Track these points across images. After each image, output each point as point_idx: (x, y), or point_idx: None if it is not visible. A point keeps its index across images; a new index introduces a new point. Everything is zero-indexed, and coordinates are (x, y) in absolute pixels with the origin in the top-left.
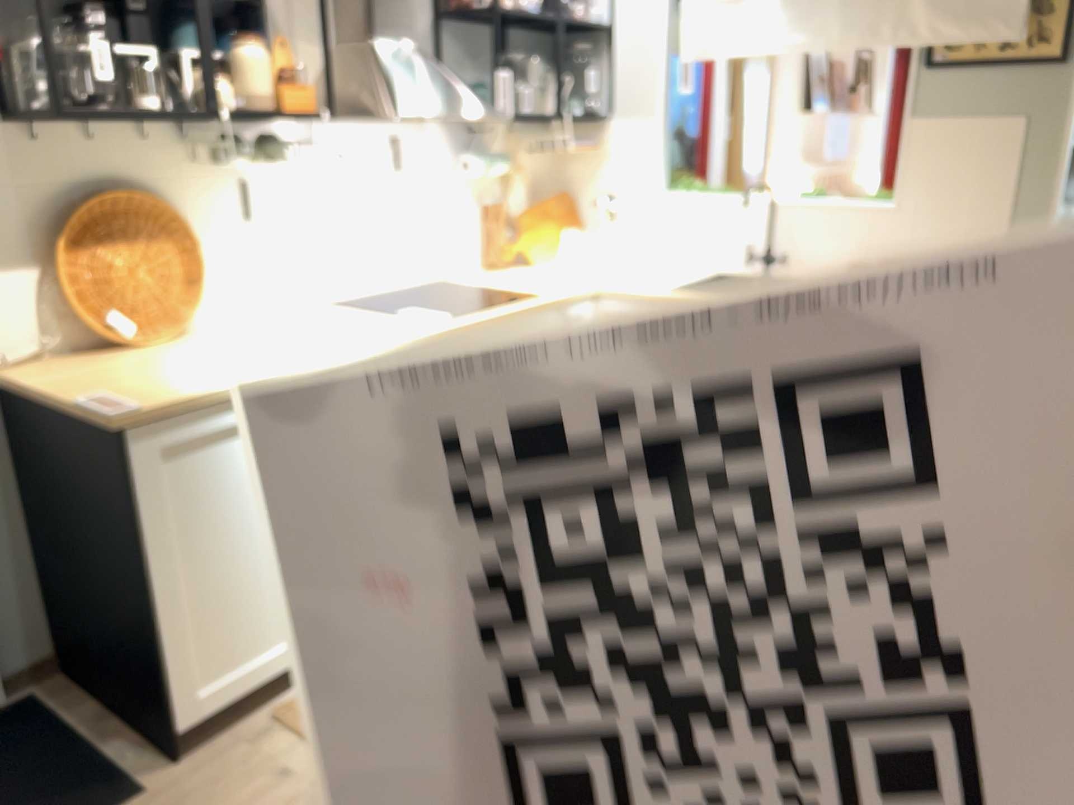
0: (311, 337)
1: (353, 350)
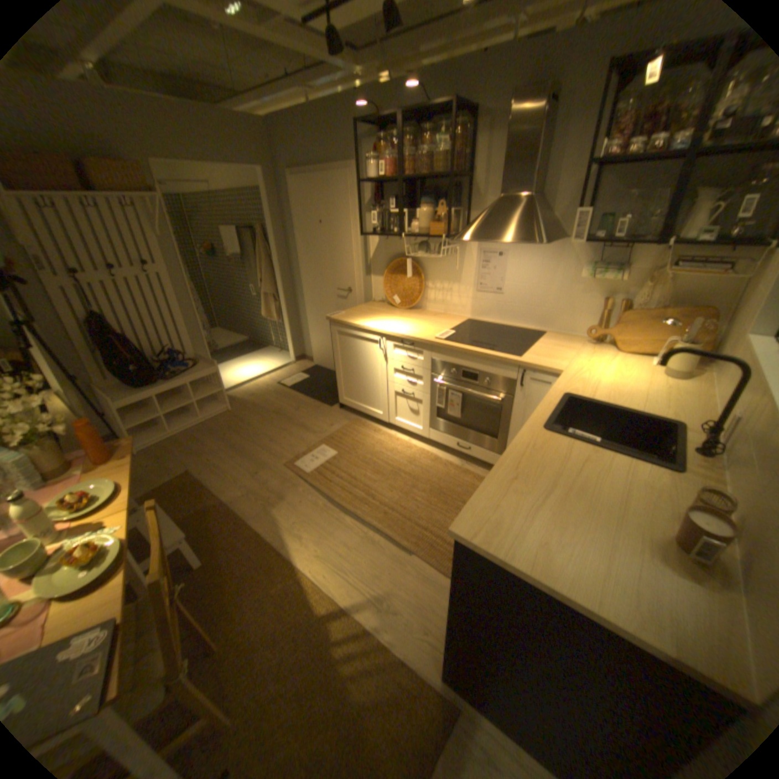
0: (410, 324)
1: (391, 331)
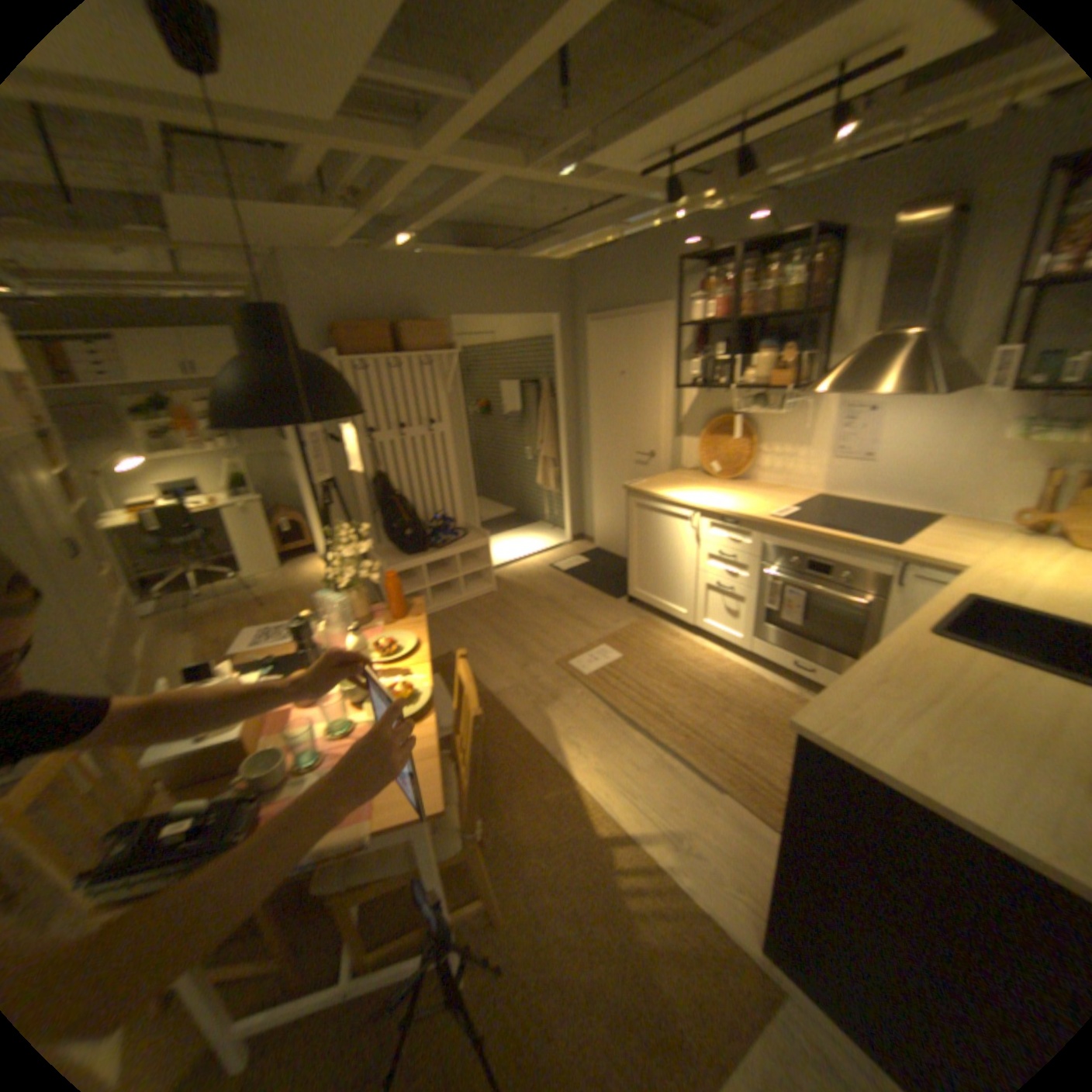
0: (735, 497)
1: (709, 504)
